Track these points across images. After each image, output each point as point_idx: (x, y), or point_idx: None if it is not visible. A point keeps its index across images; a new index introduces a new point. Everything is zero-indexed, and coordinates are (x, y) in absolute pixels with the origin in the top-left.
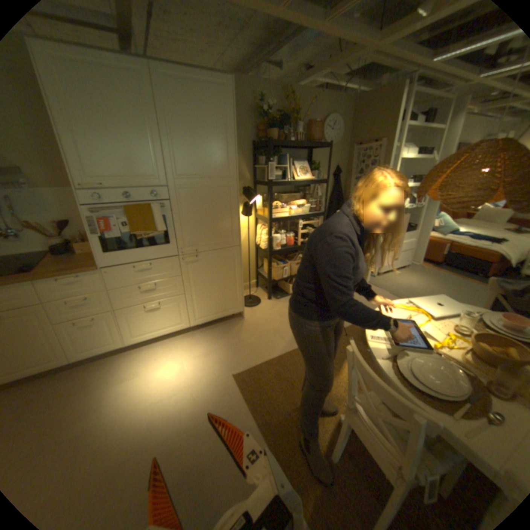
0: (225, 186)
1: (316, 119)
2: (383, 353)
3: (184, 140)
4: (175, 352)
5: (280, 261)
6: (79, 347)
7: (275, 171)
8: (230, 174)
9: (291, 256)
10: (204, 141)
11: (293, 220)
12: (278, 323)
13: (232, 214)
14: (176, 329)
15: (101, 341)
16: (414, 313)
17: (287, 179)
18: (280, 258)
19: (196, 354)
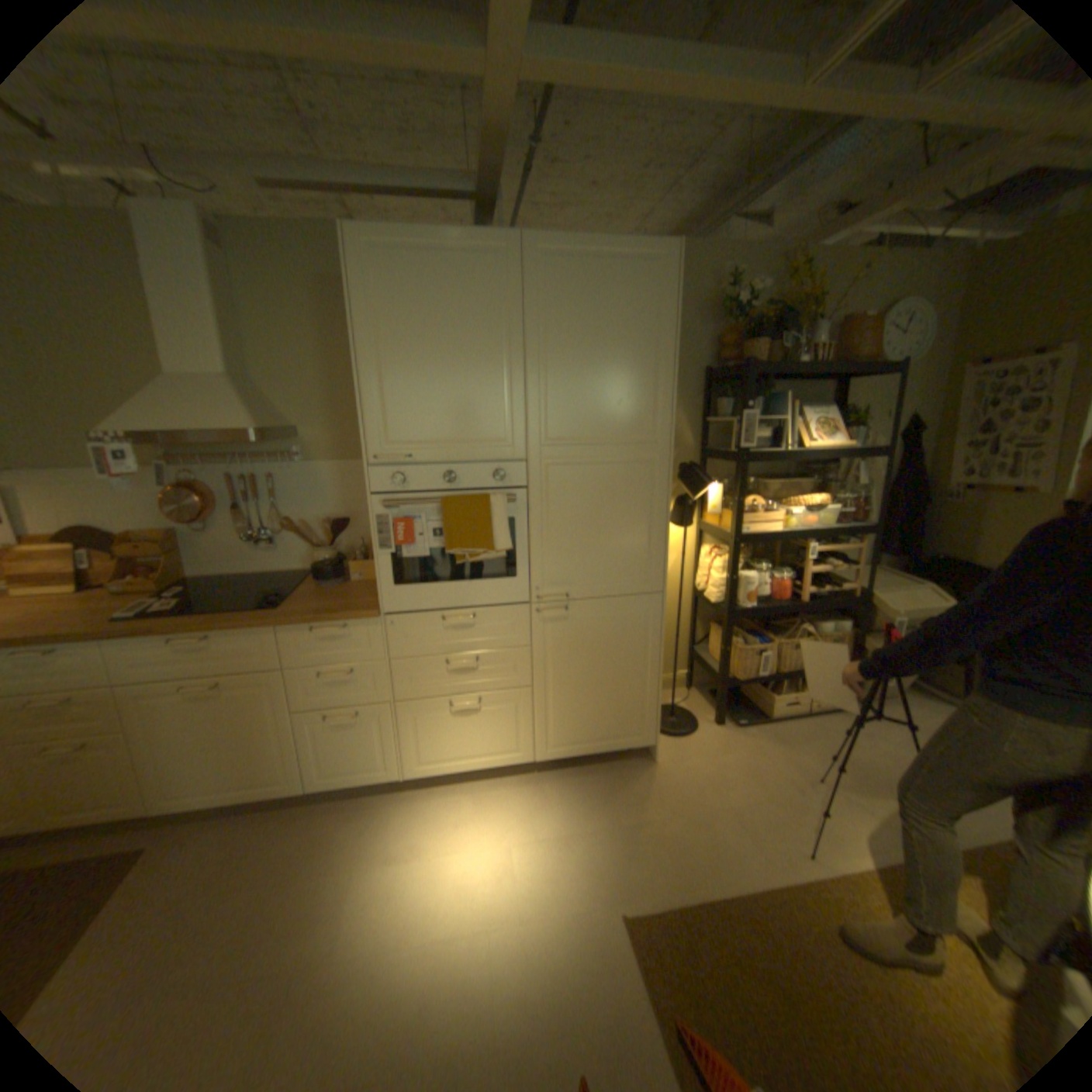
0: (642, 461)
1: (862, 313)
2: None
3: (568, 371)
4: (497, 818)
5: (754, 635)
6: (325, 767)
7: (754, 429)
8: (655, 436)
9: (781, 625)
10: (607, 371)
11: (792, 538)
12: (744, 796)
13: (652, 521)
14: (505, 761)
15: (362, 762)
16: None
17: (785, 446)
18: (752, 627)
19: (542, 833)
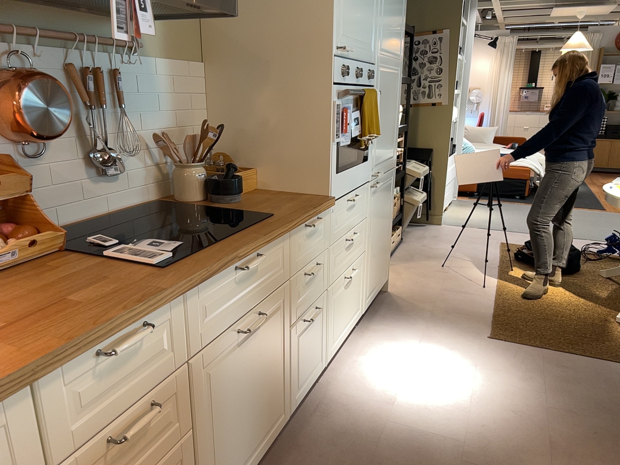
0: (397, 73)
1: None
2: None
3: (389, 0)
4: (384, 351)
5: None
6: (299, 376)
7: None
8: (400, 56)
9: None
10: (396, 5)
11: None
12: (434, 283)
13: (397, 115)
14: (356, 318)
15: (314, 358)
16: None
17: None
18: None
19: (411, 340)
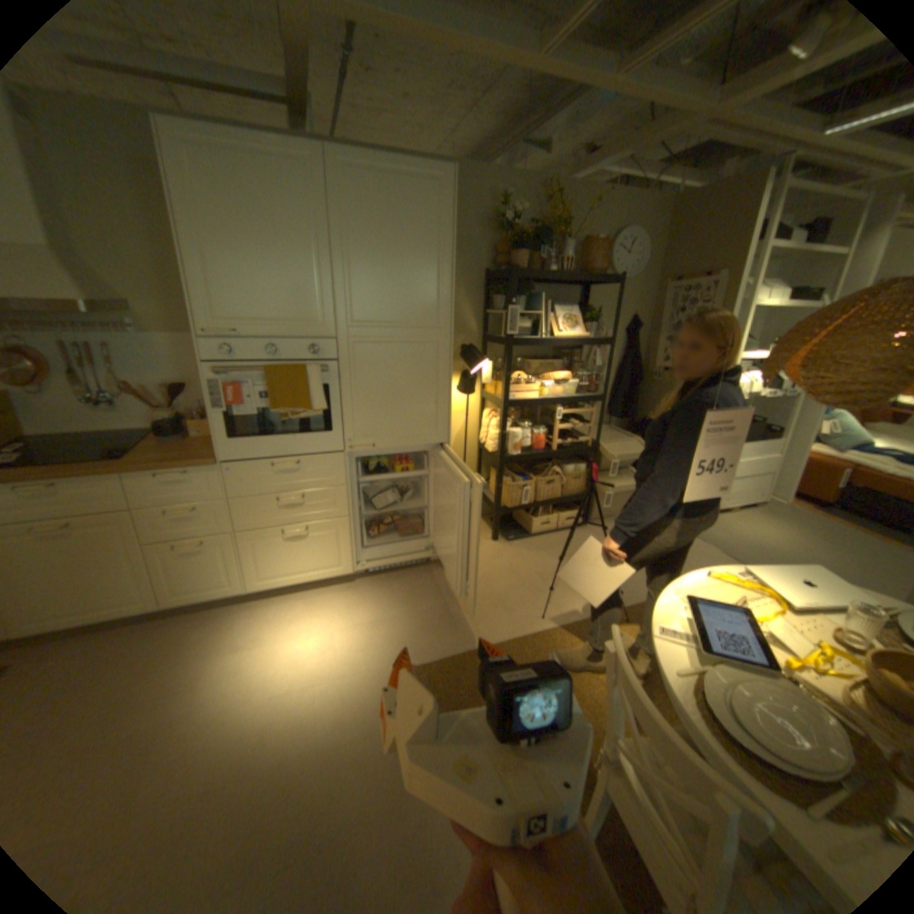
0: (430, 343)
1: (600, 236)
2: (681, 663)
3: (368, 267)
4: (324, 613)
5: (519, 475)
6: (177, 586)
7: (519, 321)
8: (439, 323)
9: (539, 468)
10: (400, 269)
11: (547, 405)
12: (504, 585)
13: (439, 389)
14: (330, 573)
15: (210, 581)
16: (755, 594)
17: (540, 335)
18: (520, 470)
19: (357, 620)
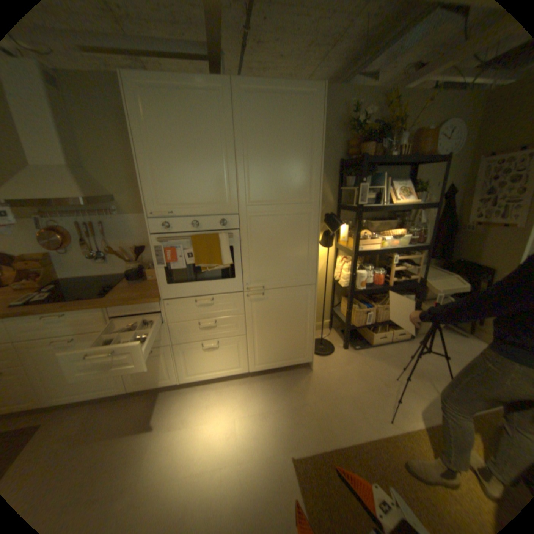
0: (303, 213)
1: (426, 127)
2: None
3: (261, 161)
4: (228, 402)
5: (364, 303)
6: (136, 379)
7: (366, 193)
8: (311, 199)
9: (378, 297)
10: (283, 161)
11: (385, 252)
12: (357, 388)
13: (309, 246)
14: (233, 372)
15: (156, 375)
16: None
17: (382, 203)
18: (363, 298)
19: (251, 411)
